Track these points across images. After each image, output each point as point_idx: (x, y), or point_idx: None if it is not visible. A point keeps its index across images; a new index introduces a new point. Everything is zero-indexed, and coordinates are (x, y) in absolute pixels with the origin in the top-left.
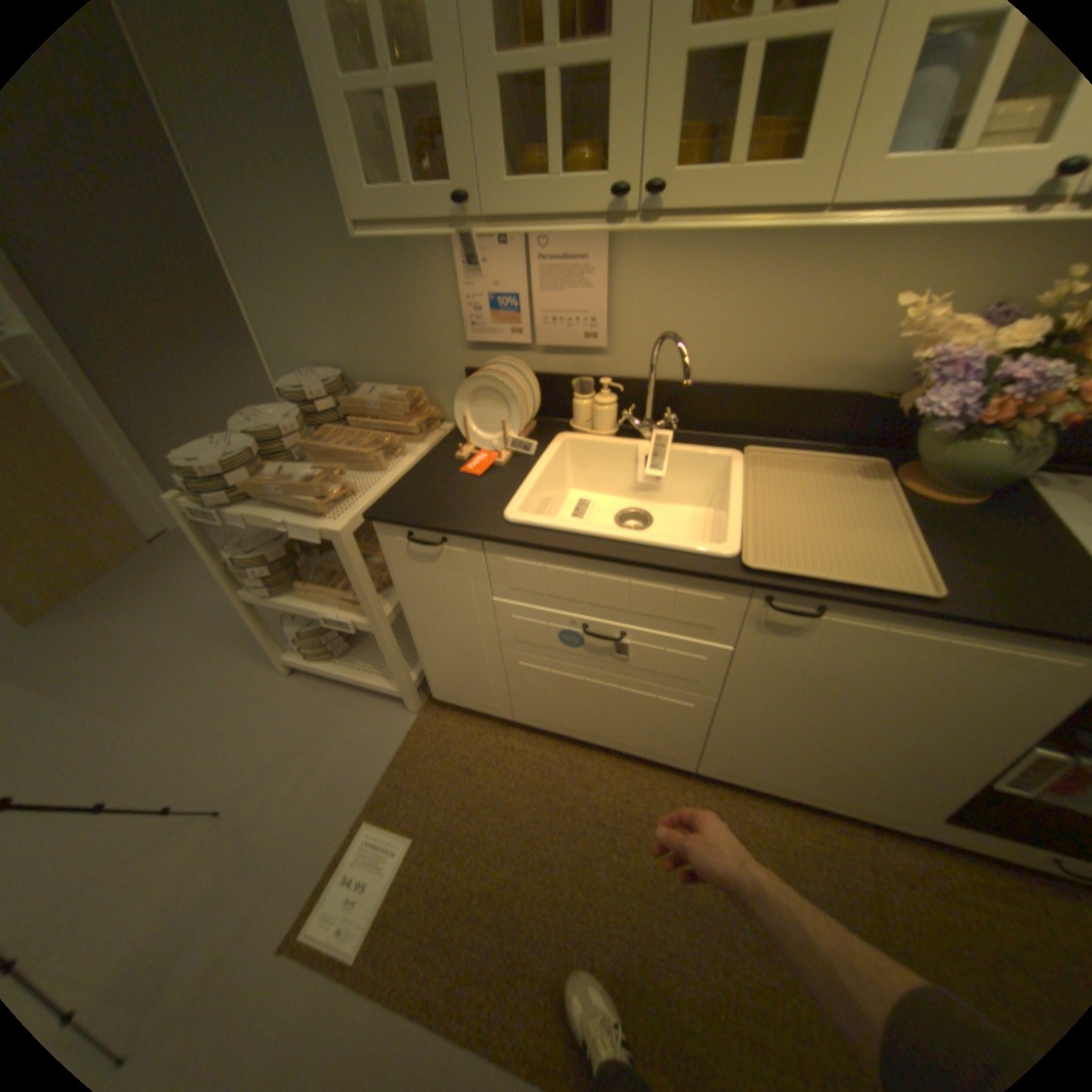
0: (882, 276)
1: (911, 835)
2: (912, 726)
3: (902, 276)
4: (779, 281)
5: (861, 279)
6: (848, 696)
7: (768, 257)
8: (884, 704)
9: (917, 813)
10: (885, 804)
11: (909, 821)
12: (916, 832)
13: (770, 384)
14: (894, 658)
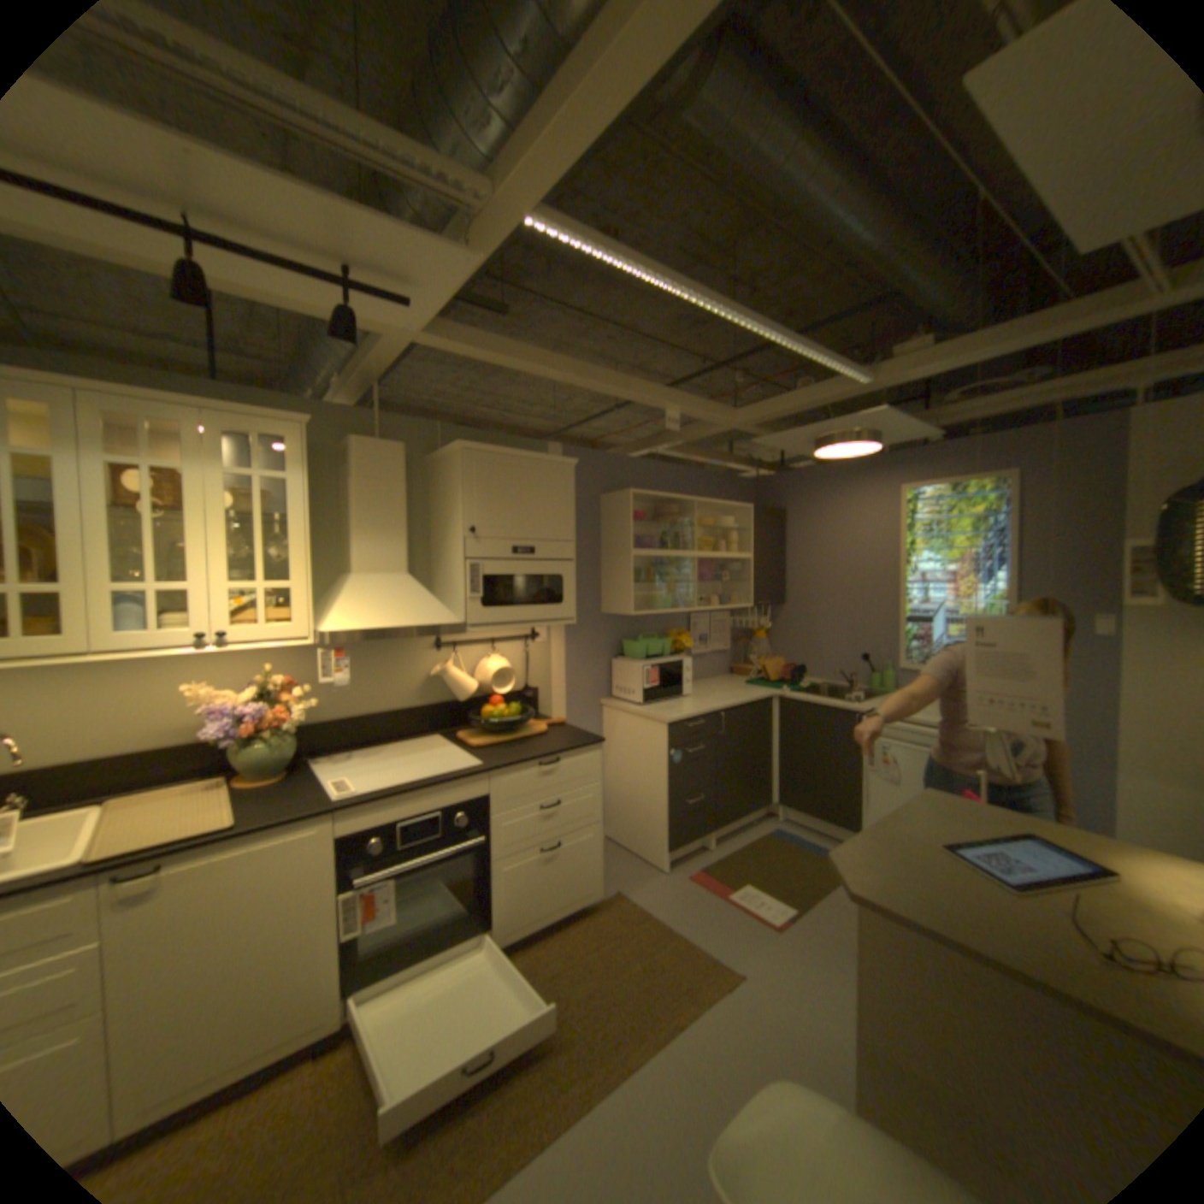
0: (179, 677)
1: (332, 1032)
2: (268, 924)
3: (192, 676)
4: (105, 688)
5: (166, 680)
6: (215, 927)
7: (91, 675)
8: (242, 918)
9: (320, 1004)
10: (297, 1014)
11: (320, 1017)
12: (332, 1025)
13: (122, 752)
14: (227, 877)
